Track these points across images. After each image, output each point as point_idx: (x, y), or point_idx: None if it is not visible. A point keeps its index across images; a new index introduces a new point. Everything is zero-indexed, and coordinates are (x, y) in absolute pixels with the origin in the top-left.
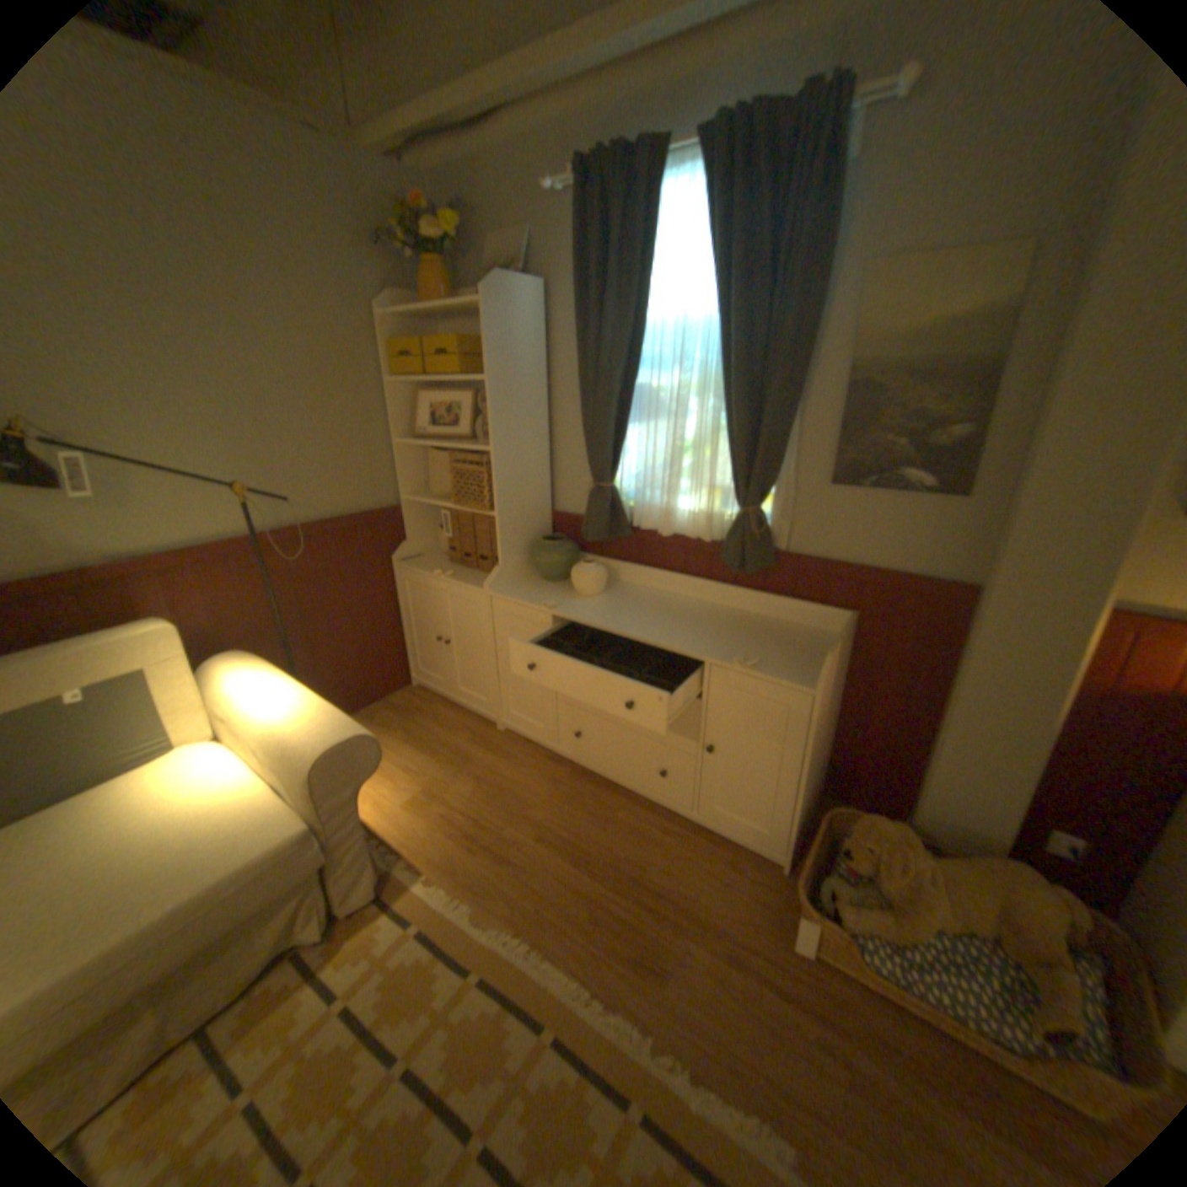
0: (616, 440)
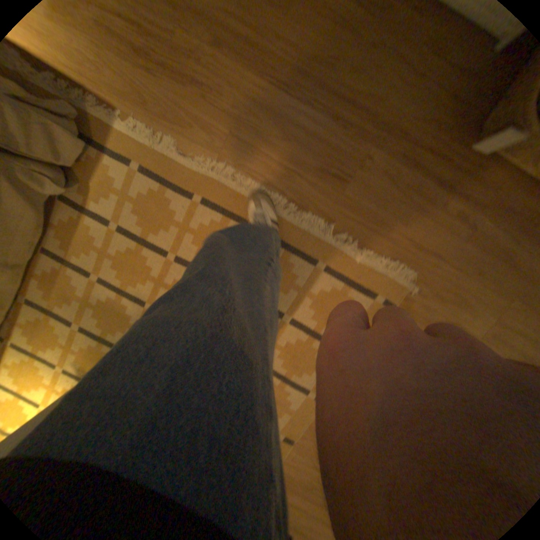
0: None
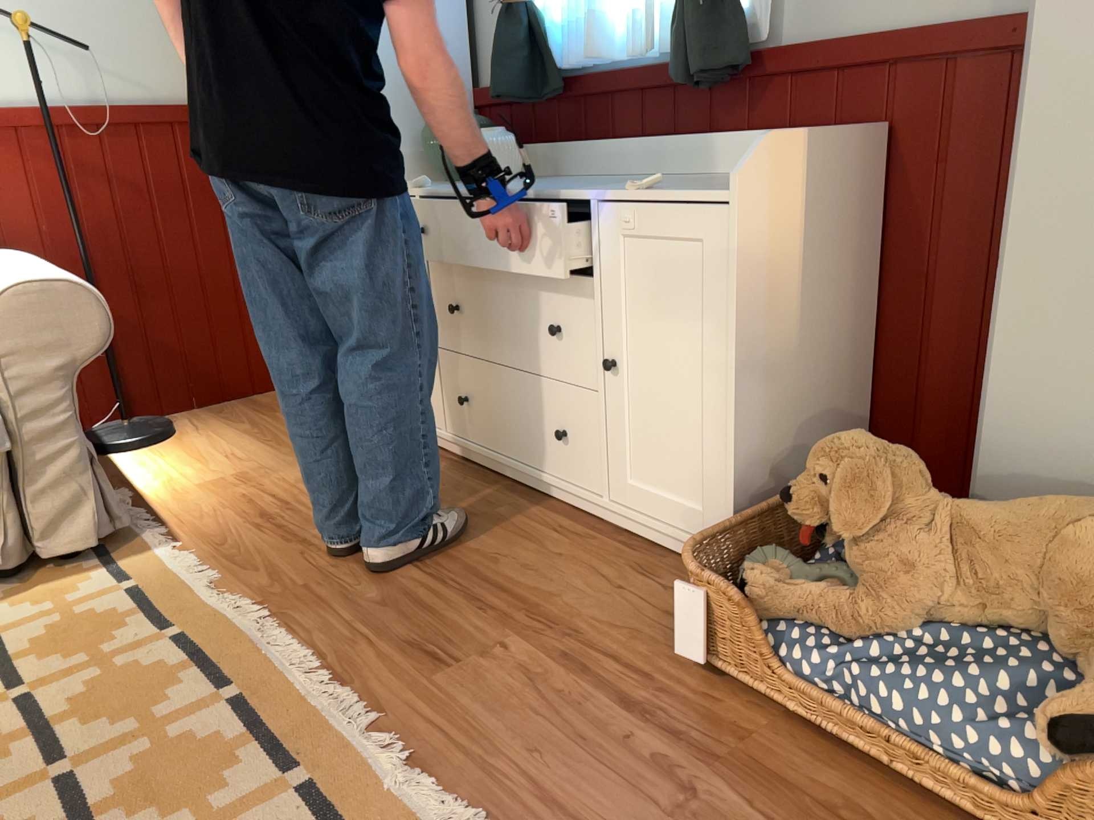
0: None
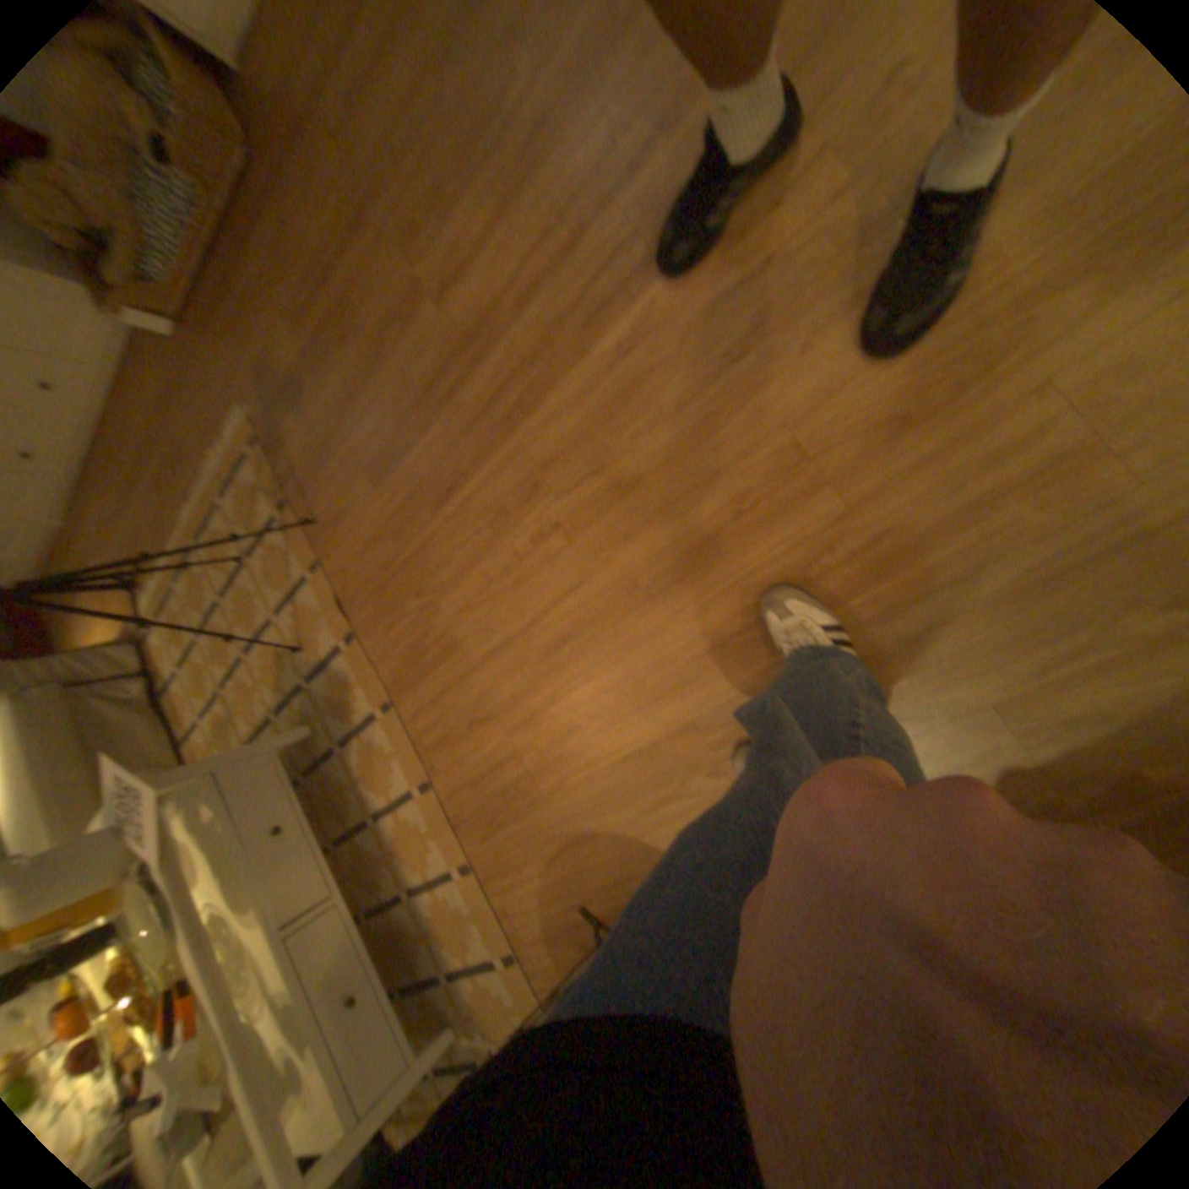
0: None
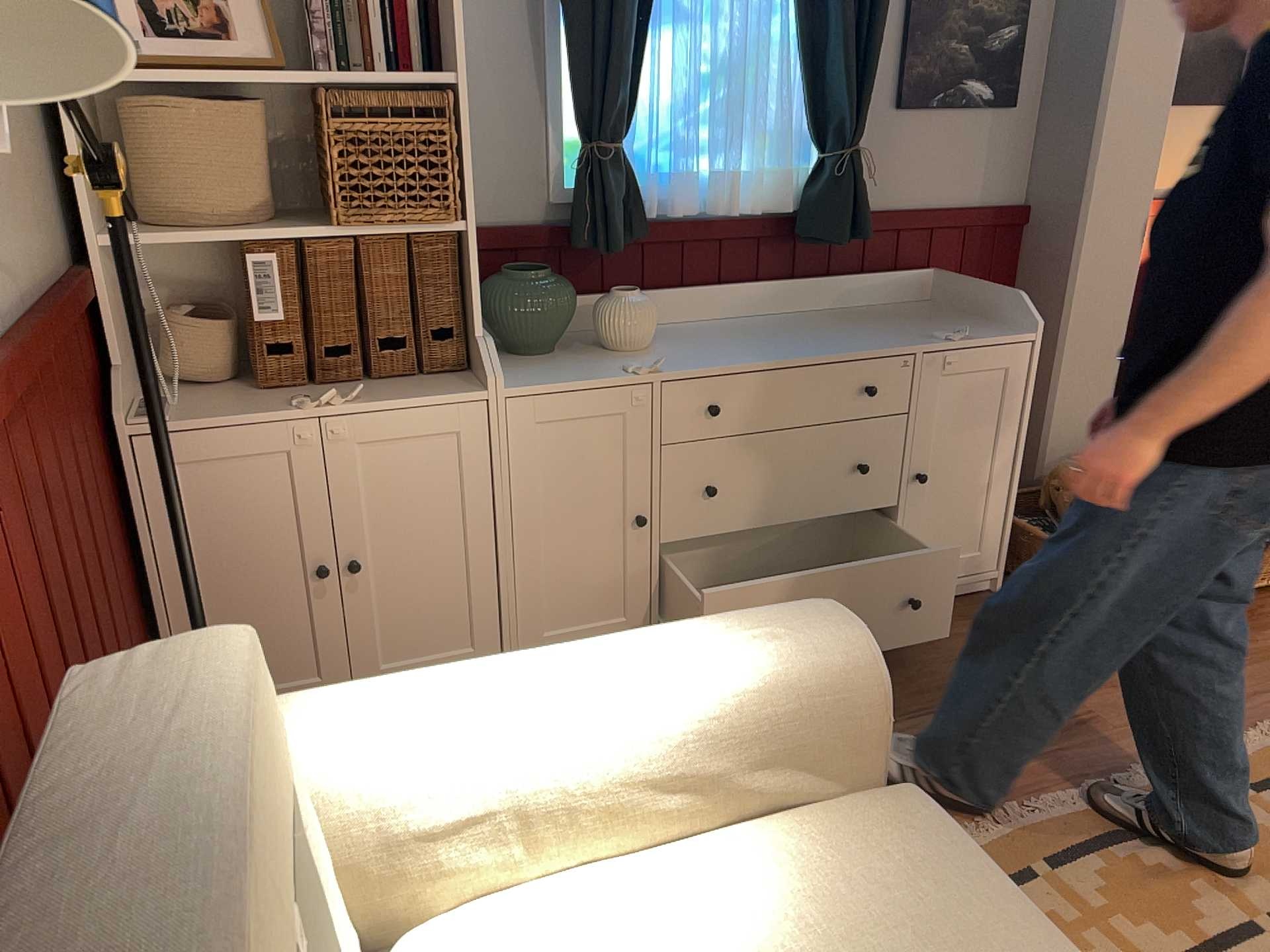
0: (634, 62)
